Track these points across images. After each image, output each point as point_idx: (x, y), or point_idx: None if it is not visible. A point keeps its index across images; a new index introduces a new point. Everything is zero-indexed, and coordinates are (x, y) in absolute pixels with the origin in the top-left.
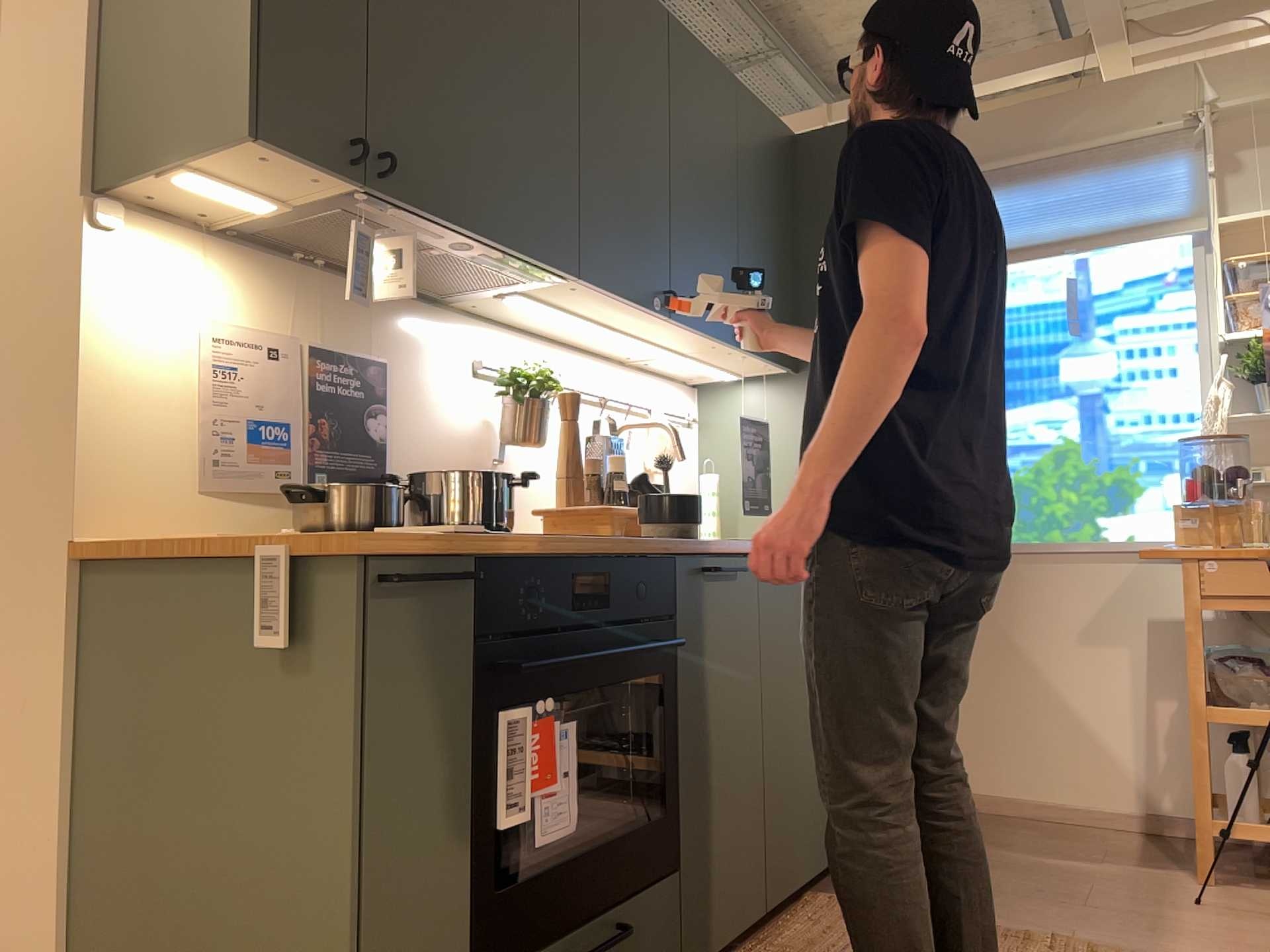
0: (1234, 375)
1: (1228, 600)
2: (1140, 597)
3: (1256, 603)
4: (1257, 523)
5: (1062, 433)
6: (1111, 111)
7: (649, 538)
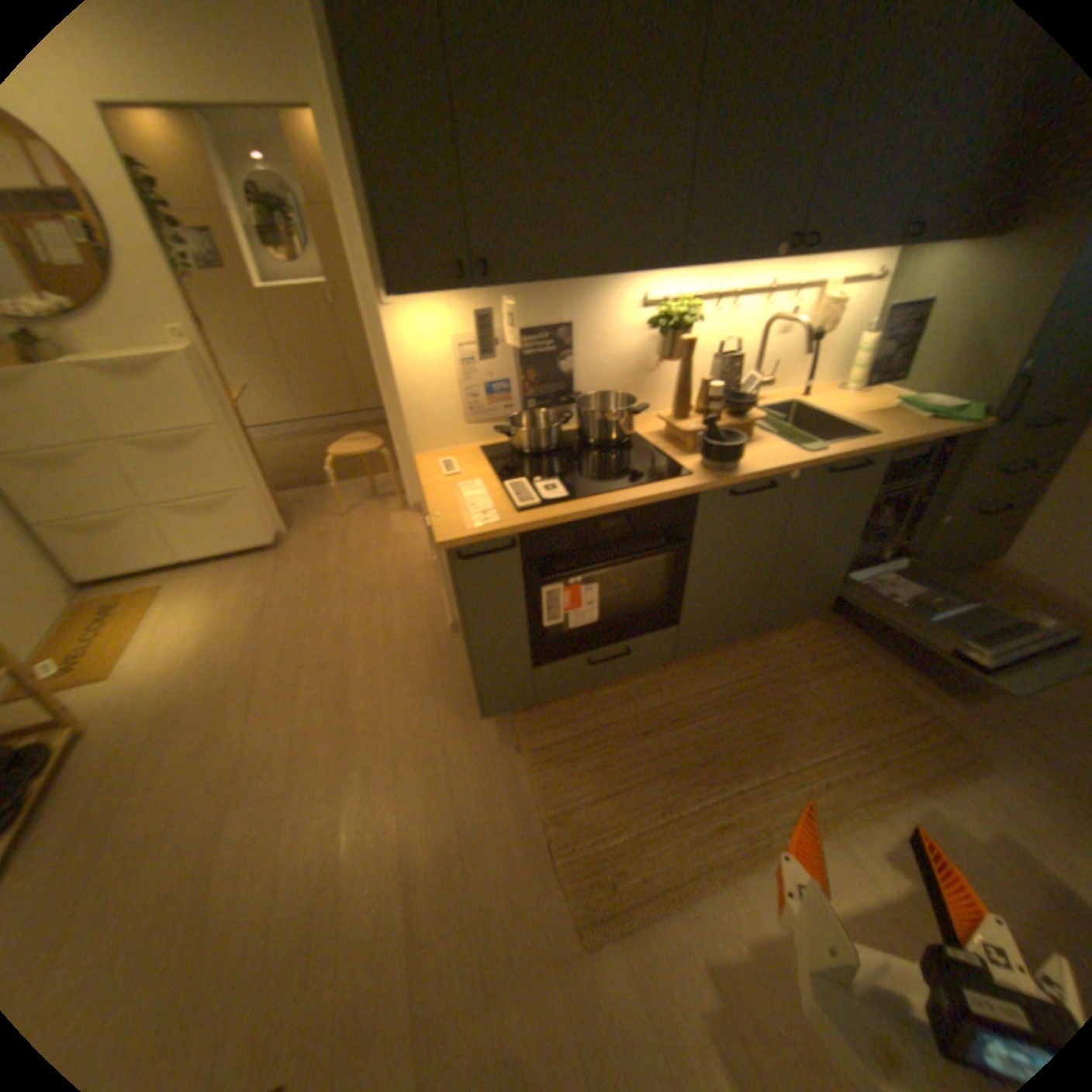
0: None
1: None
2: None
3: None
4: None
5: None
6: None
7: (687, 475)
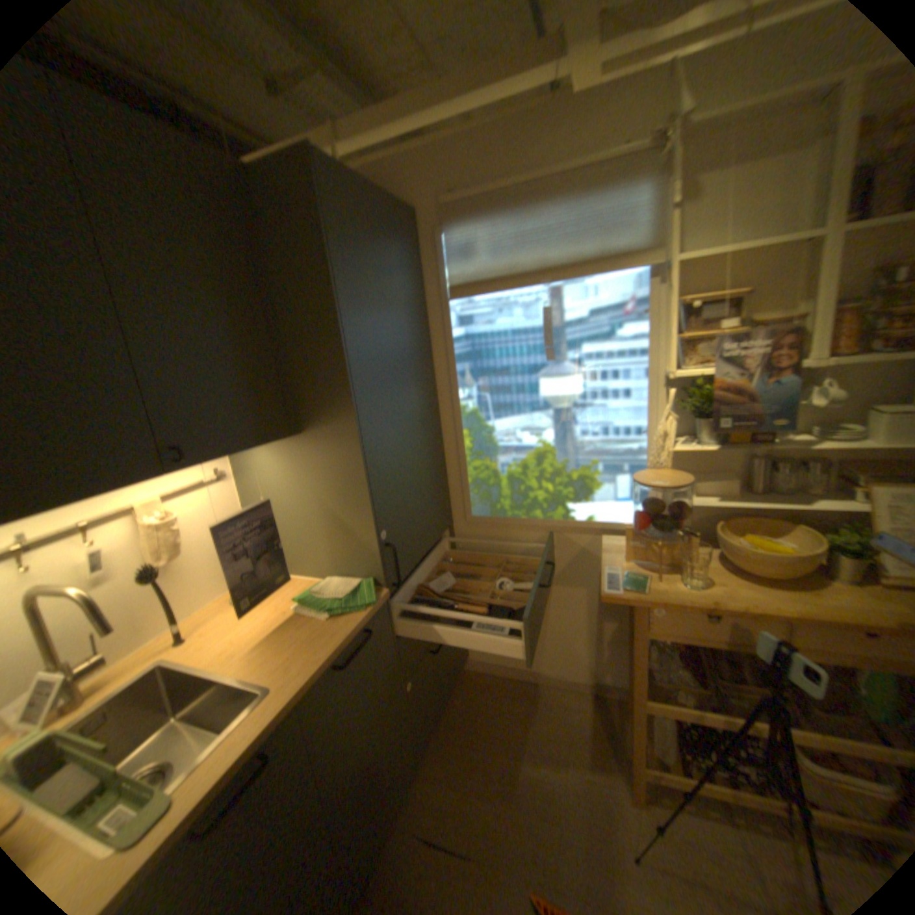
0: (679, 400)
1: (672, 637)
2: (596, 559)
3: (695, 641)
4: (697, 559)
5: (542, 439)
6: (586, 124)
7: None
